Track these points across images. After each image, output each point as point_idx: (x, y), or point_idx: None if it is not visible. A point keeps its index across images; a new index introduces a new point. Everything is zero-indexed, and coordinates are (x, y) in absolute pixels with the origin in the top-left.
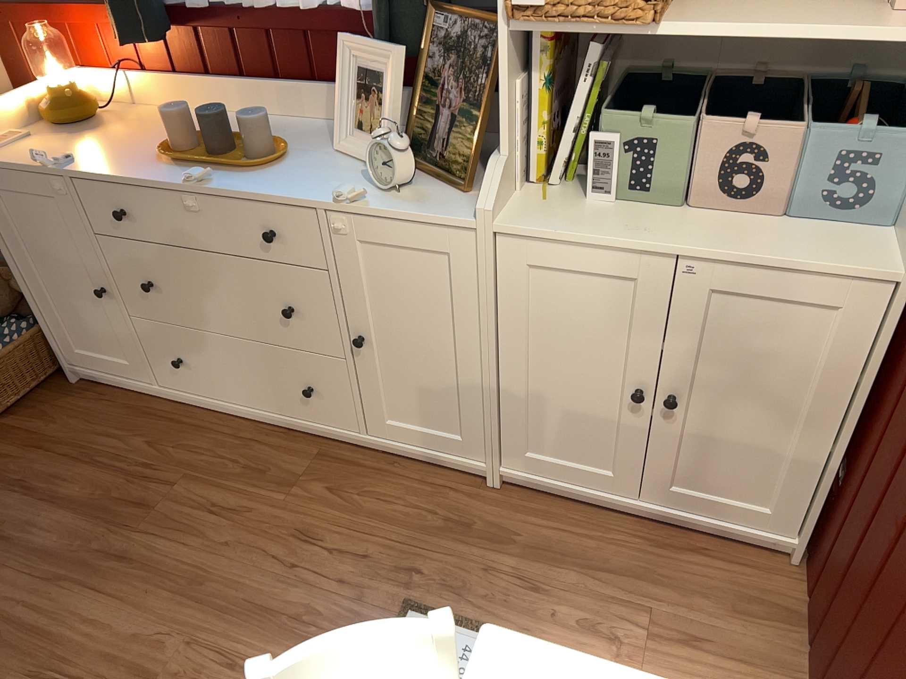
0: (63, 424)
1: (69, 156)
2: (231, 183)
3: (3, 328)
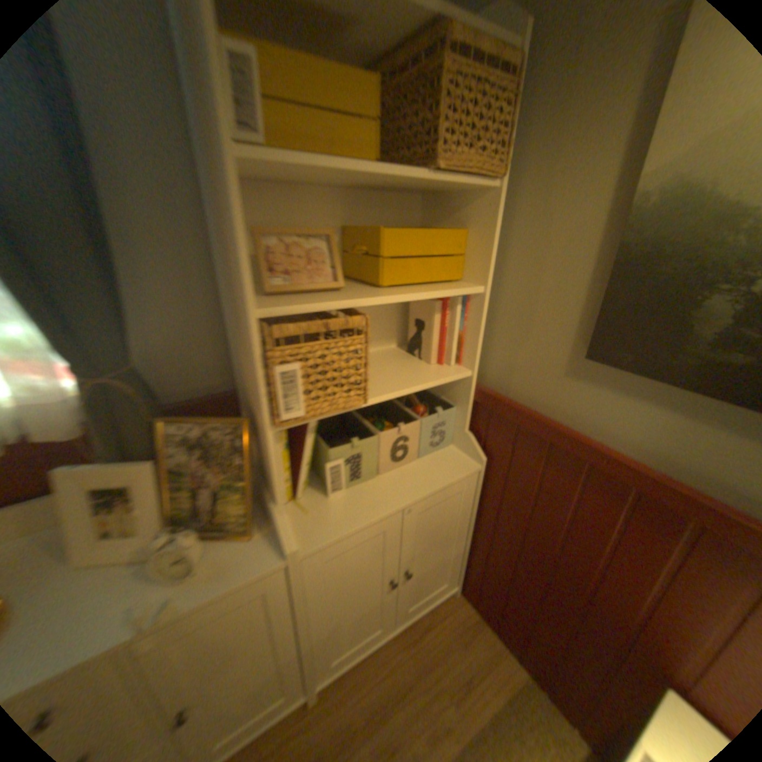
0: None
1: None
2: None
3: None
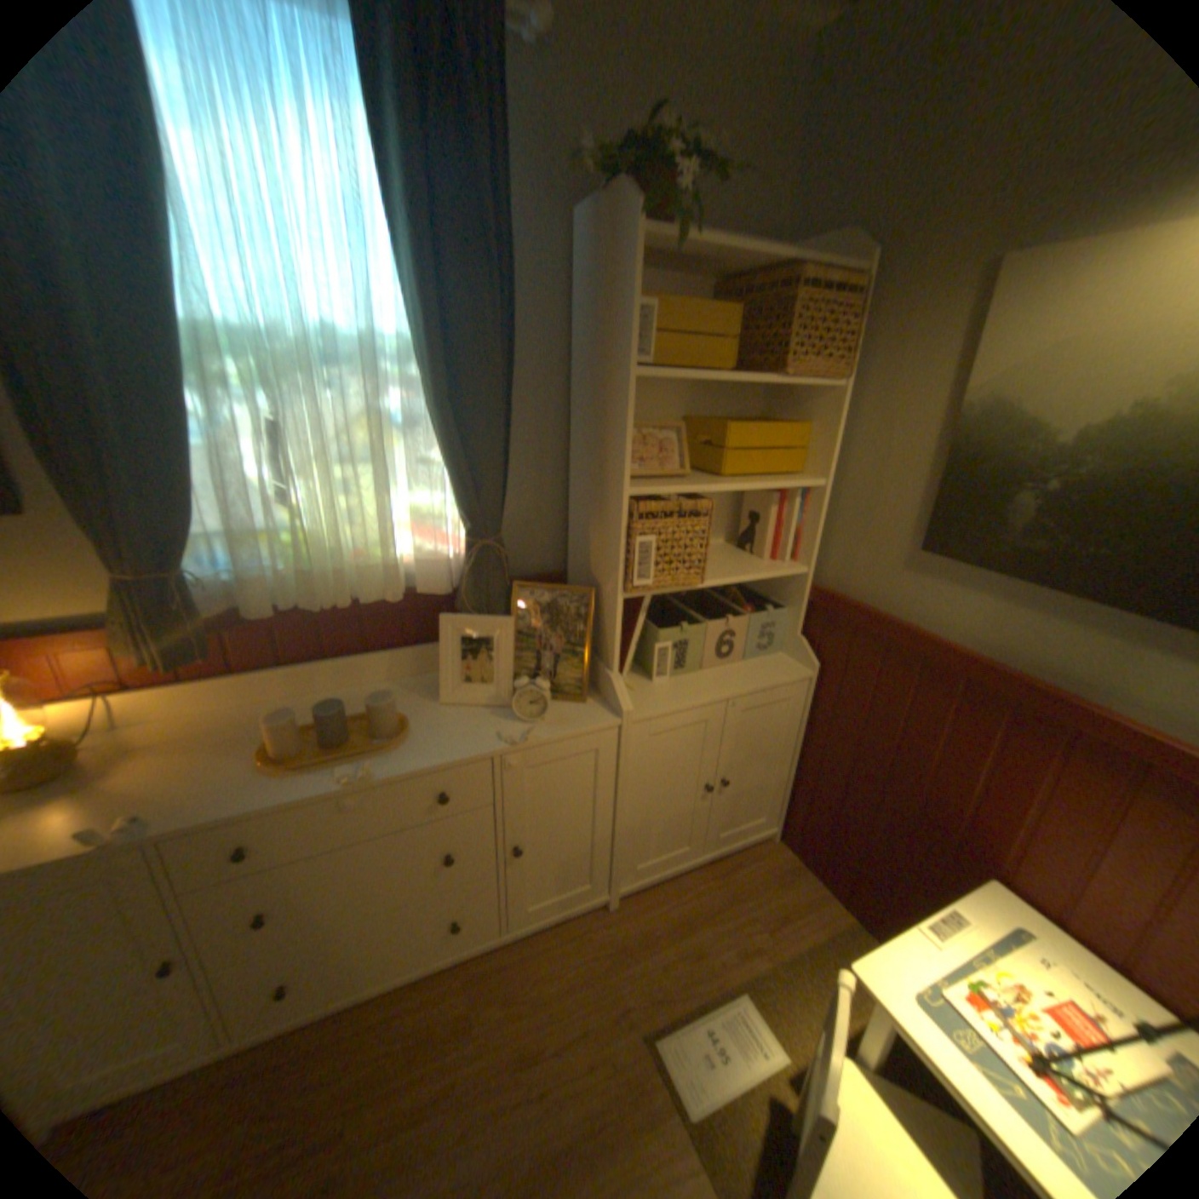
0: None
1: (132, 819)
2: (392, 768)
3: None
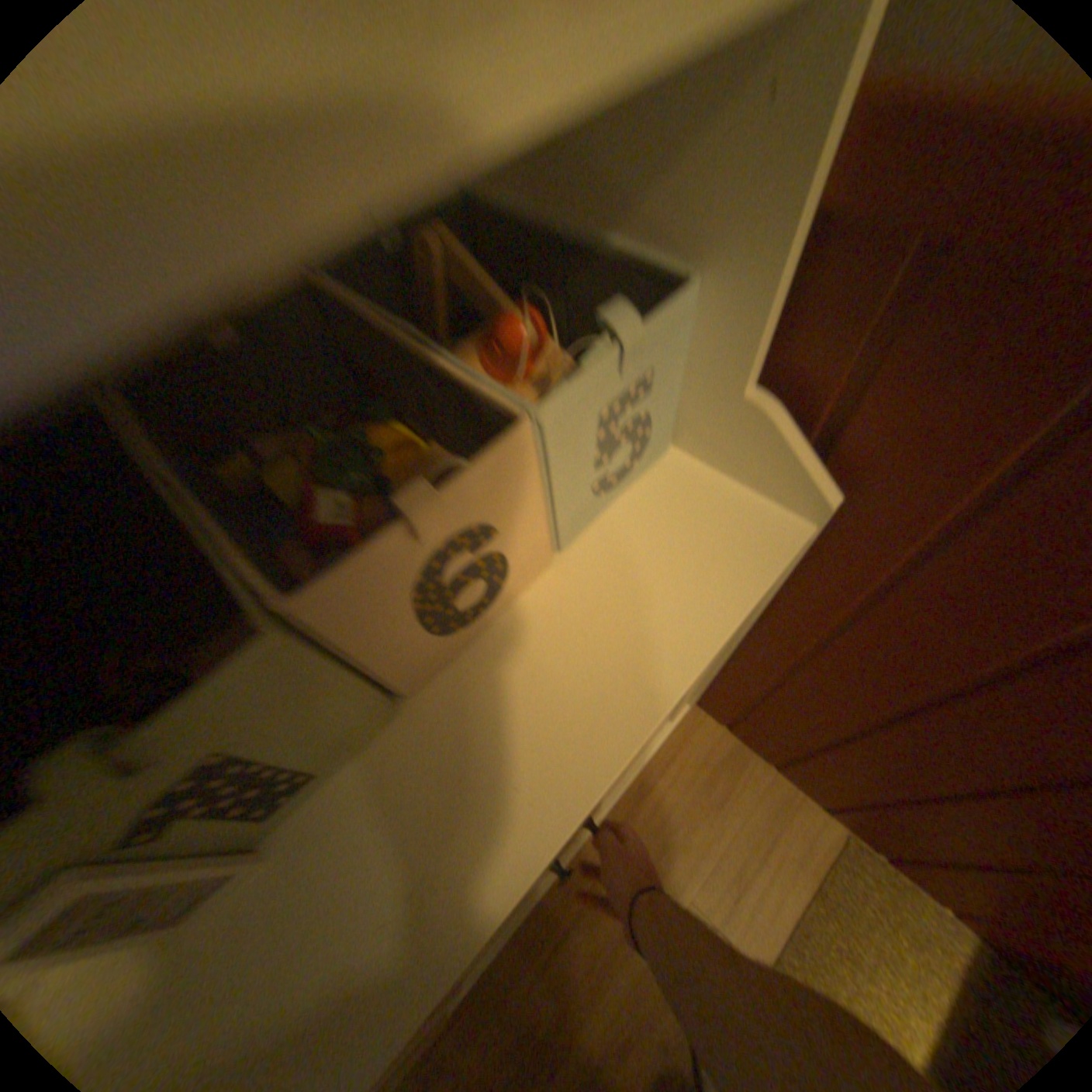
0: None
1: None
2: None
3: None
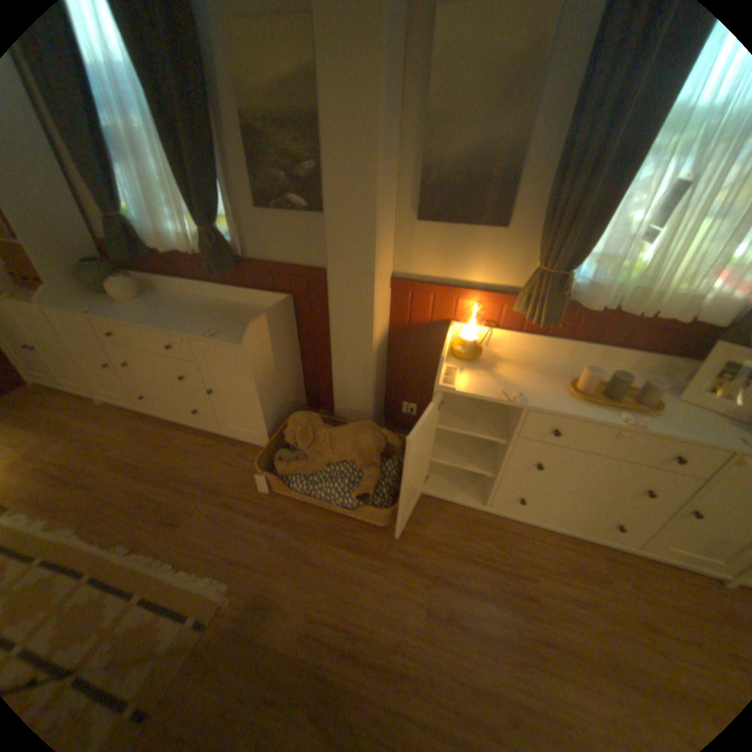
0: (432, 530)
1: (520, 394)
2: (659, 428)
3: (385, 467)
